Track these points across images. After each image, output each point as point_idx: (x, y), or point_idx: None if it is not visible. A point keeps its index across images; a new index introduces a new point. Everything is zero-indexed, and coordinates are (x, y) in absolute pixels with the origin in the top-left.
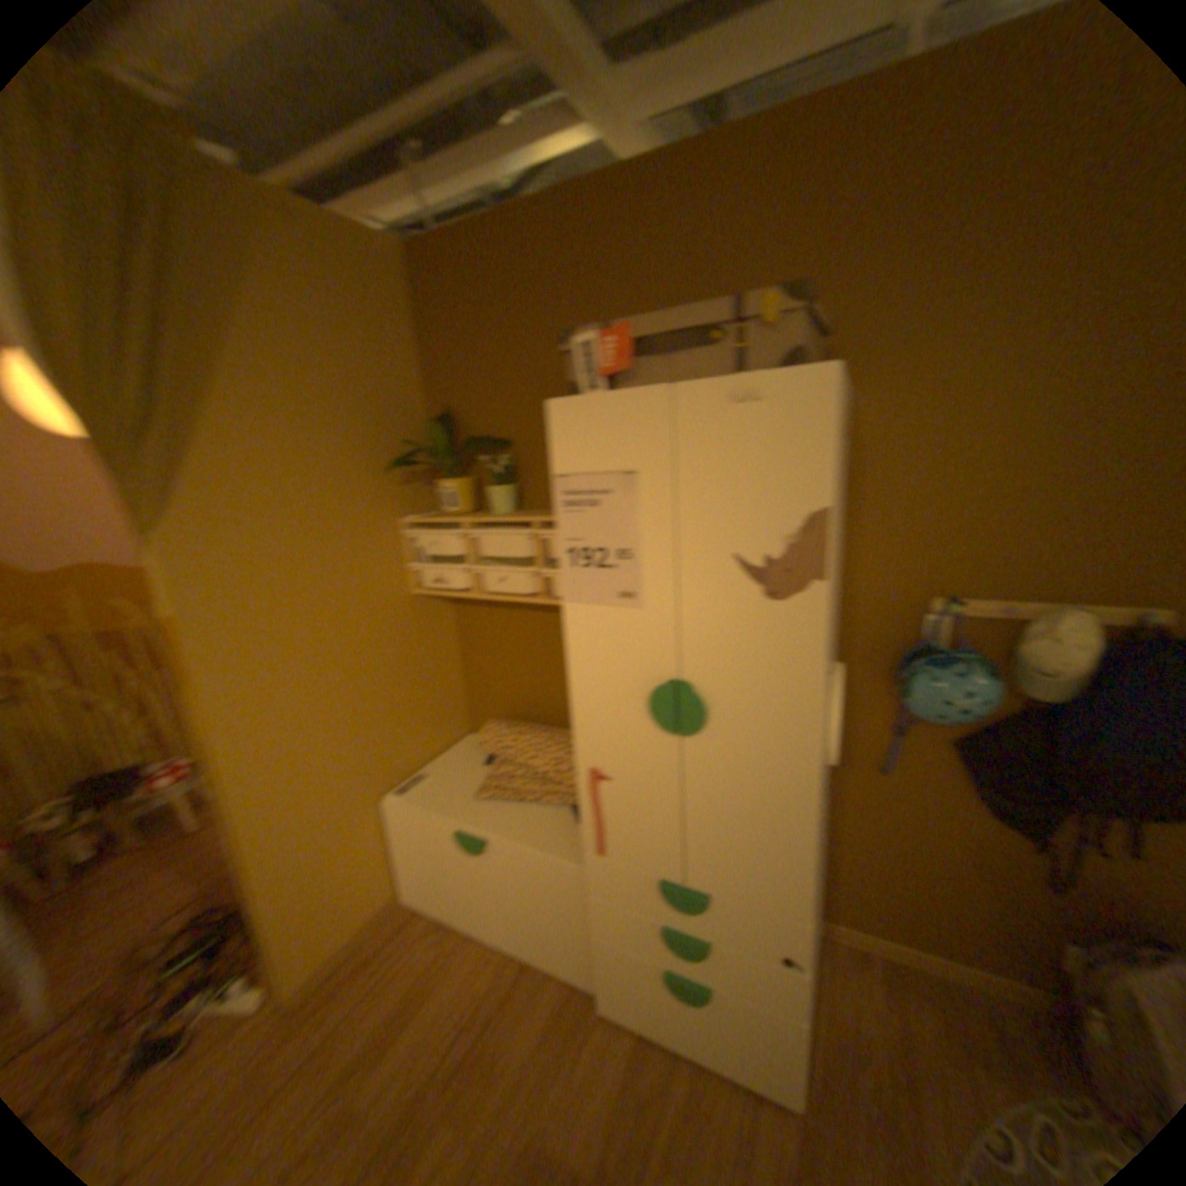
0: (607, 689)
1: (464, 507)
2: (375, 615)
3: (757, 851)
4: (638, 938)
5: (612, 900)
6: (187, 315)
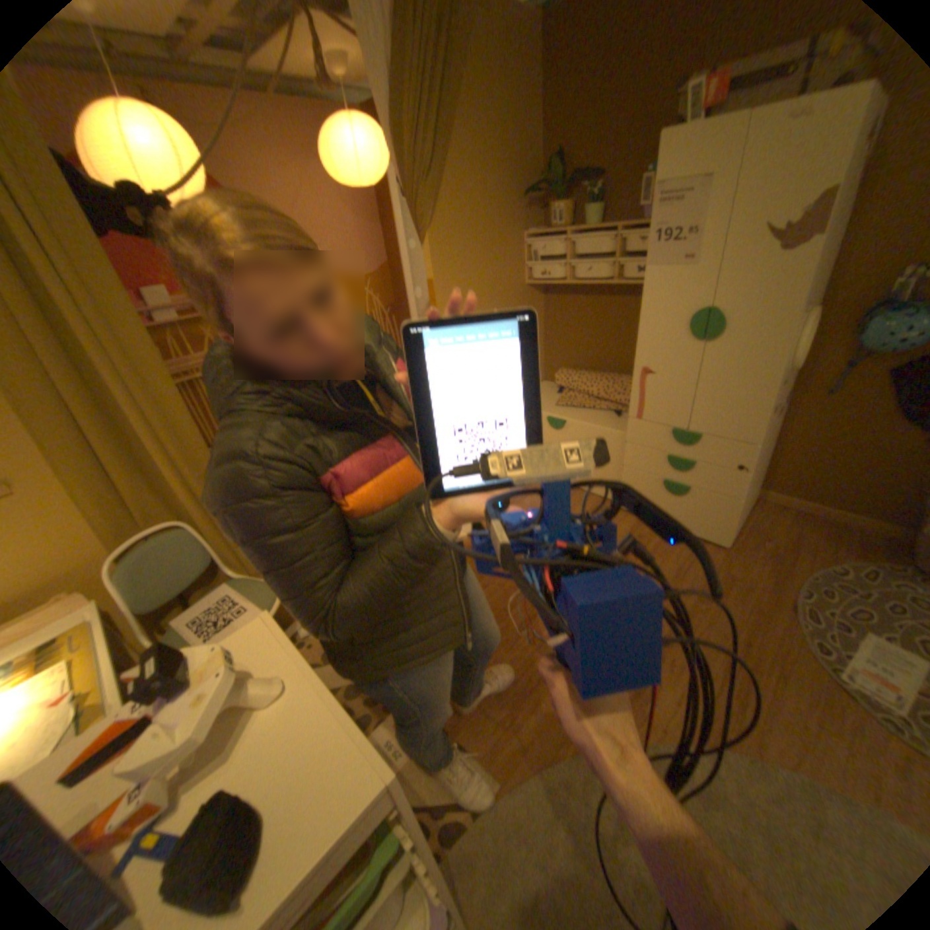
0: (663, 317)
1: (566, 221)
2: (507, 294)
3: (736, 405)
4: (651, 462)
5: (640, 442)
6: (444, 93)
